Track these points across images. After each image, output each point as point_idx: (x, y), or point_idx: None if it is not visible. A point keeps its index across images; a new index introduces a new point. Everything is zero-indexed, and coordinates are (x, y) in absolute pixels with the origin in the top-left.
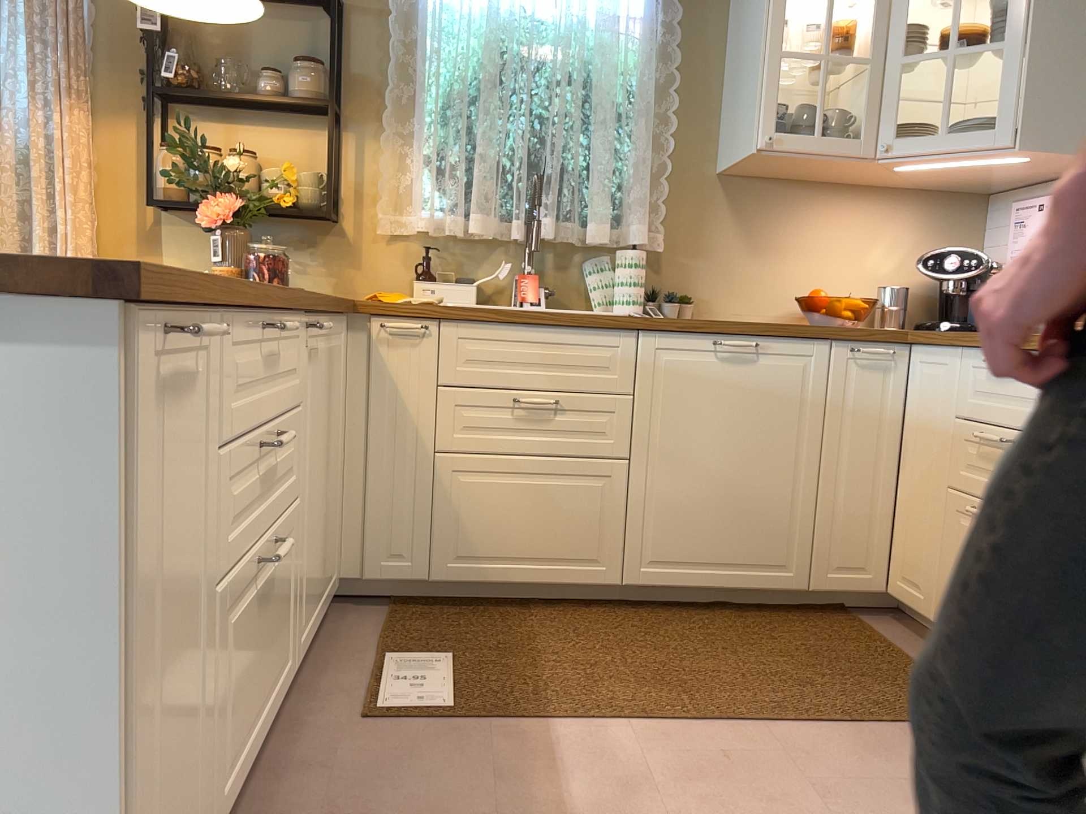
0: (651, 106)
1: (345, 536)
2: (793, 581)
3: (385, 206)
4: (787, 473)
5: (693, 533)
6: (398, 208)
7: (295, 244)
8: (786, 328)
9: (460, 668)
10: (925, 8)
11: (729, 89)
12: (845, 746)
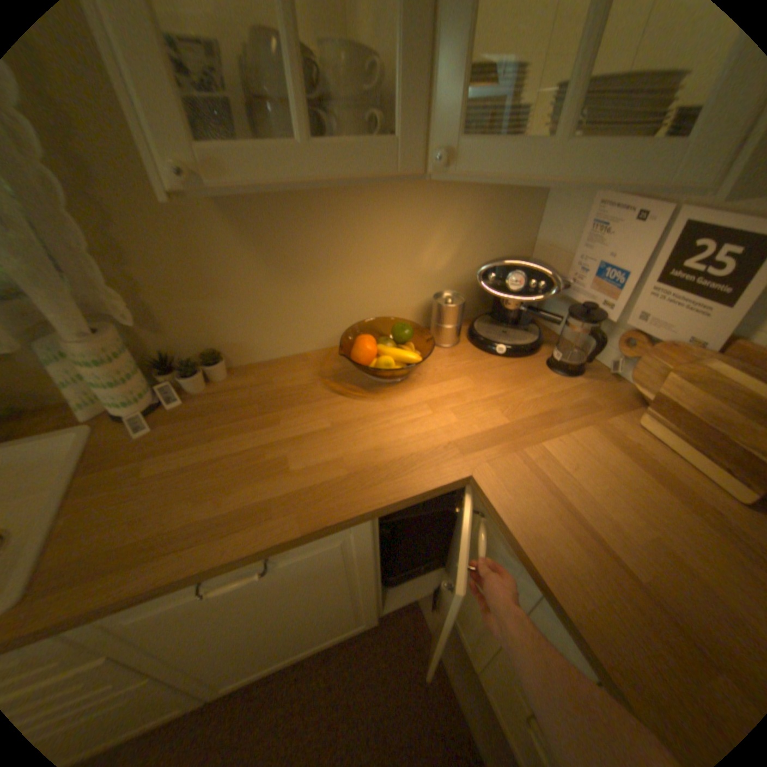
0: None
1: None
2: (363, 629)
3: None
4: (342, 602)
5: (258, 661)
6: None
7: None
8: (301, 540)
9: None
10: None
11: None
12: None
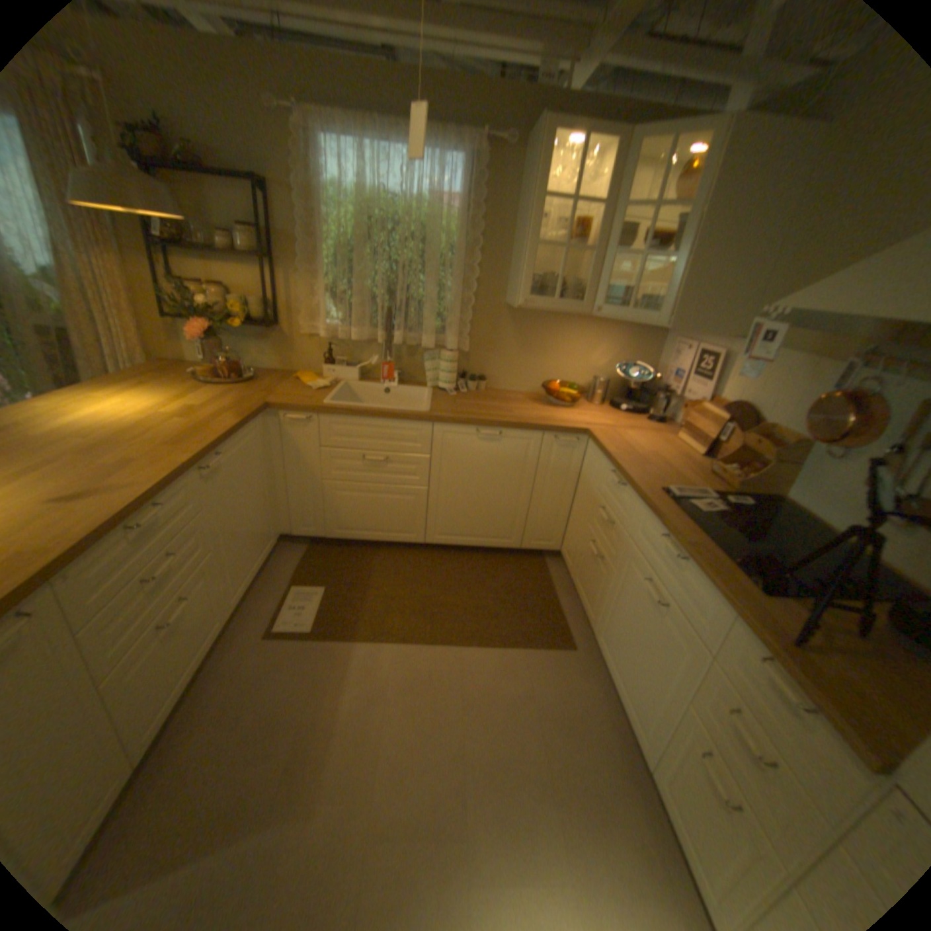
0: (462, 261)
1: (281, 515)
2: (512, 545)
3: (303, 318)
4: (512, 496)
5: (461, 522)
6: (311, 318)
7: (254, 337)
8: (517, 425)
9: (326, 598)
10: (653, 193)
11: (515, 248)
12: (494, 665)
